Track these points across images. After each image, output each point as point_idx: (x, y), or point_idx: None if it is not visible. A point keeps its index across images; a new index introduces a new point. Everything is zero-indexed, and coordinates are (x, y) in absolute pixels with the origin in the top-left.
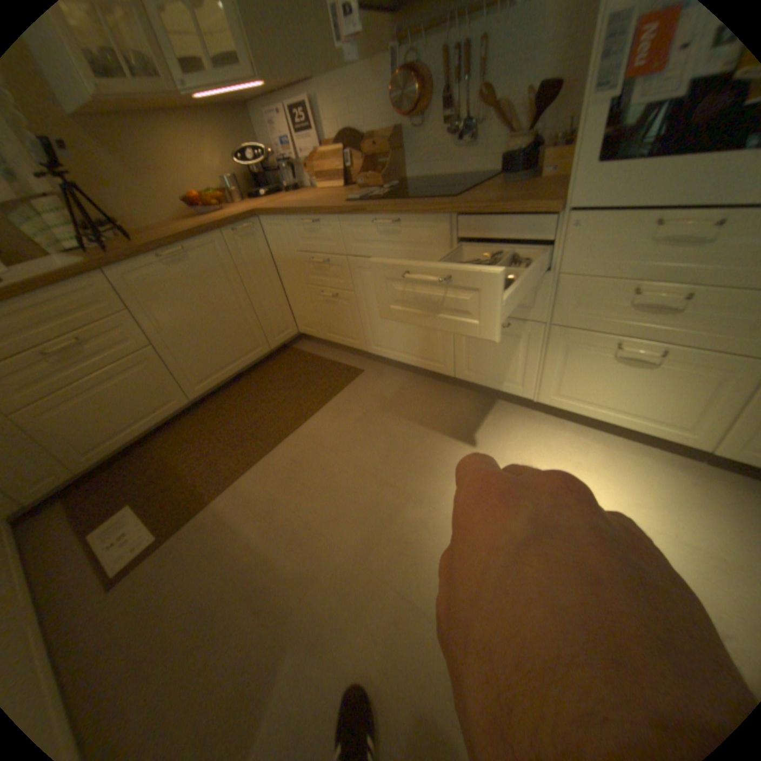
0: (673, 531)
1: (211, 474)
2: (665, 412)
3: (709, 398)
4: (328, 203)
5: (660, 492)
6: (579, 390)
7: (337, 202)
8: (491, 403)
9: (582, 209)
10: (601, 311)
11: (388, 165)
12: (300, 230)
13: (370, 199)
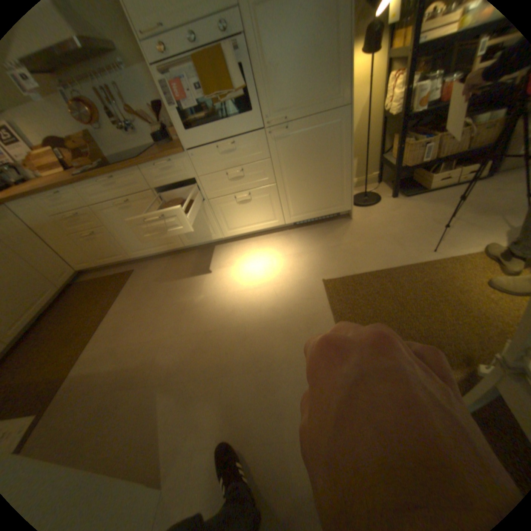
0: (283, 253)
1: (58, 366)
2: (264, 216)
3: (270, 203)
4: (60, 180)
5: (277, 245)
6: (235, 223)
7: (66, 178)
8: (208, 250)
9: (190, 149)
10: (221, 186)
11: (90, 152)
12: (46, 202)
13: (89, 171)
